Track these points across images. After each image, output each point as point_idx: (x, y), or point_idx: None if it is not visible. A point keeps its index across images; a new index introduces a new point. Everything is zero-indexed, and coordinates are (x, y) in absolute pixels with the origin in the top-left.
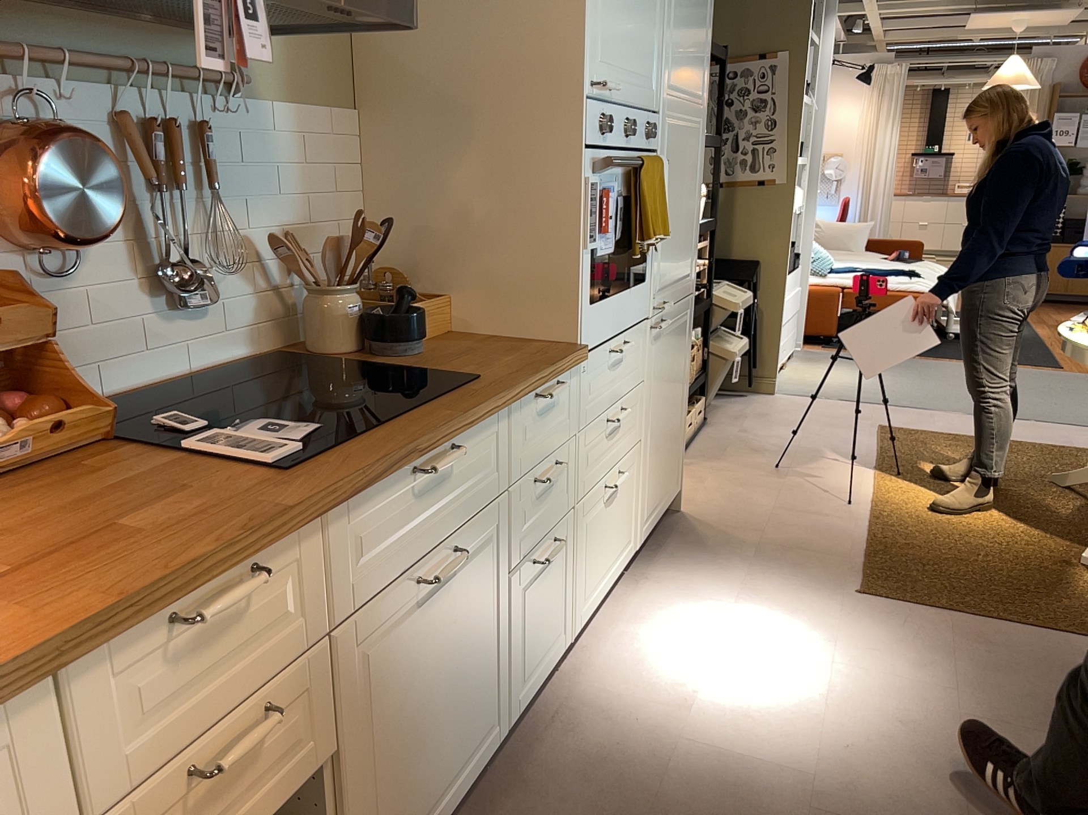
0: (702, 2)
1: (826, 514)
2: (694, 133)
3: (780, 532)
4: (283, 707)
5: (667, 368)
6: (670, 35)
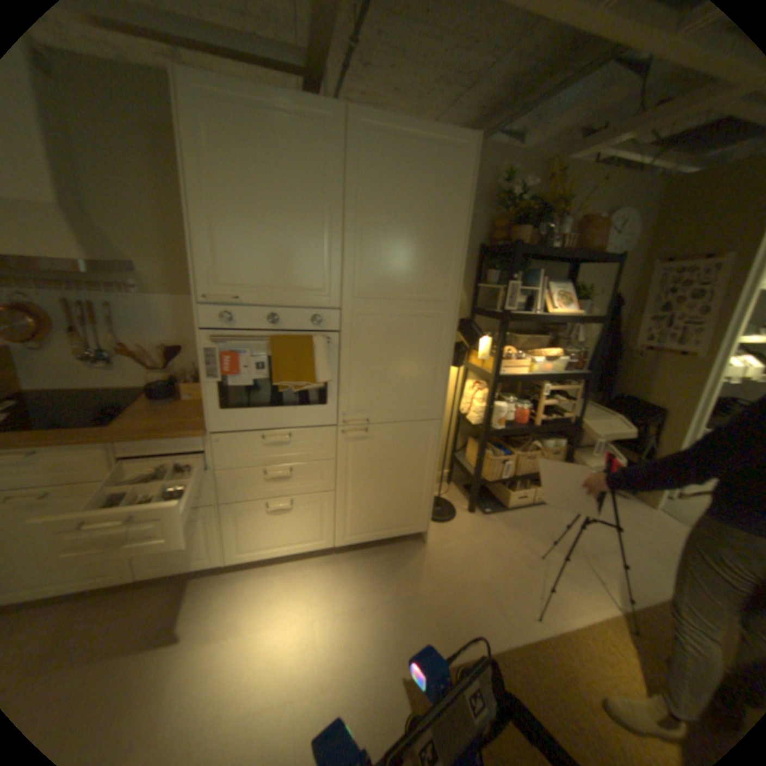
0: (437, 230)
1: (506, 617)
2: (428, 318)
3: (451, 601)
4: None
5: (385, 458)
6: (357, 258)
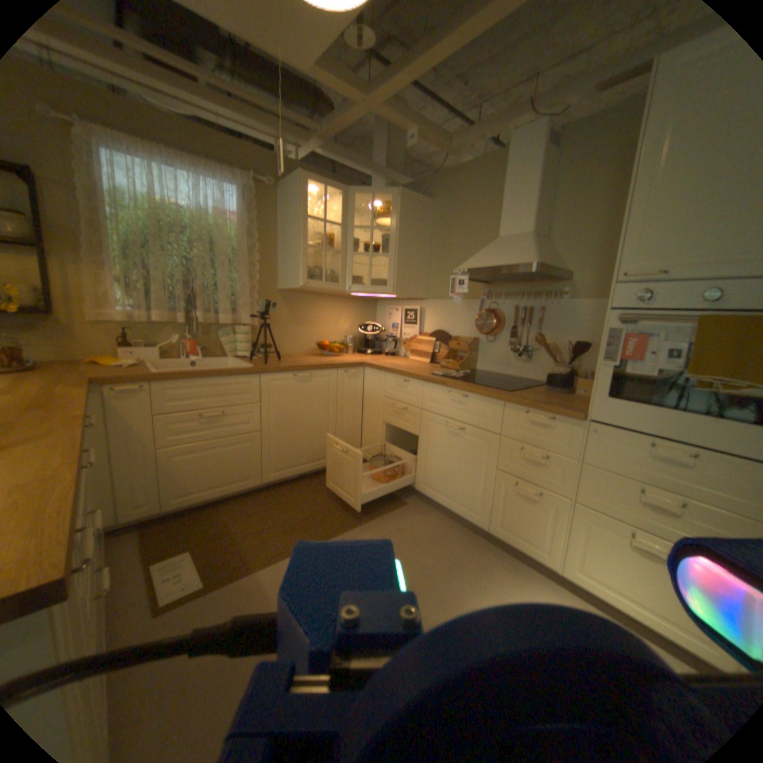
0: None
1: None
2: None
3: None
4: (403, 408)
5: None
6: None
